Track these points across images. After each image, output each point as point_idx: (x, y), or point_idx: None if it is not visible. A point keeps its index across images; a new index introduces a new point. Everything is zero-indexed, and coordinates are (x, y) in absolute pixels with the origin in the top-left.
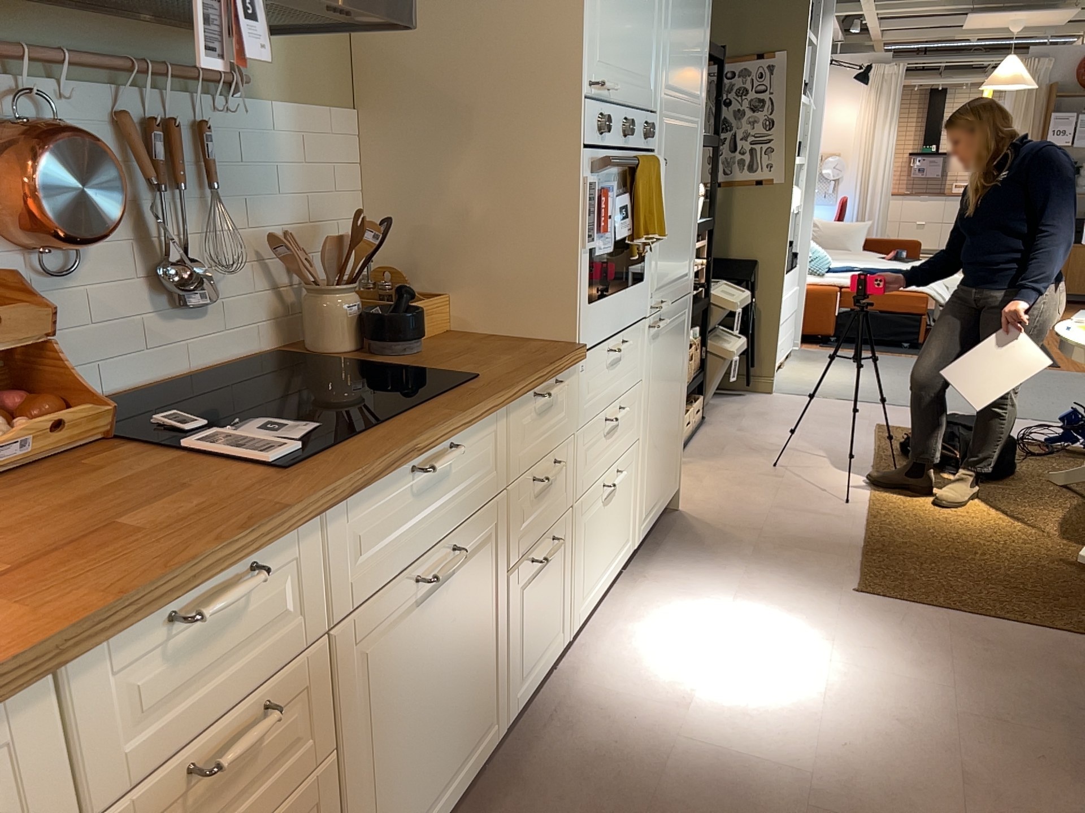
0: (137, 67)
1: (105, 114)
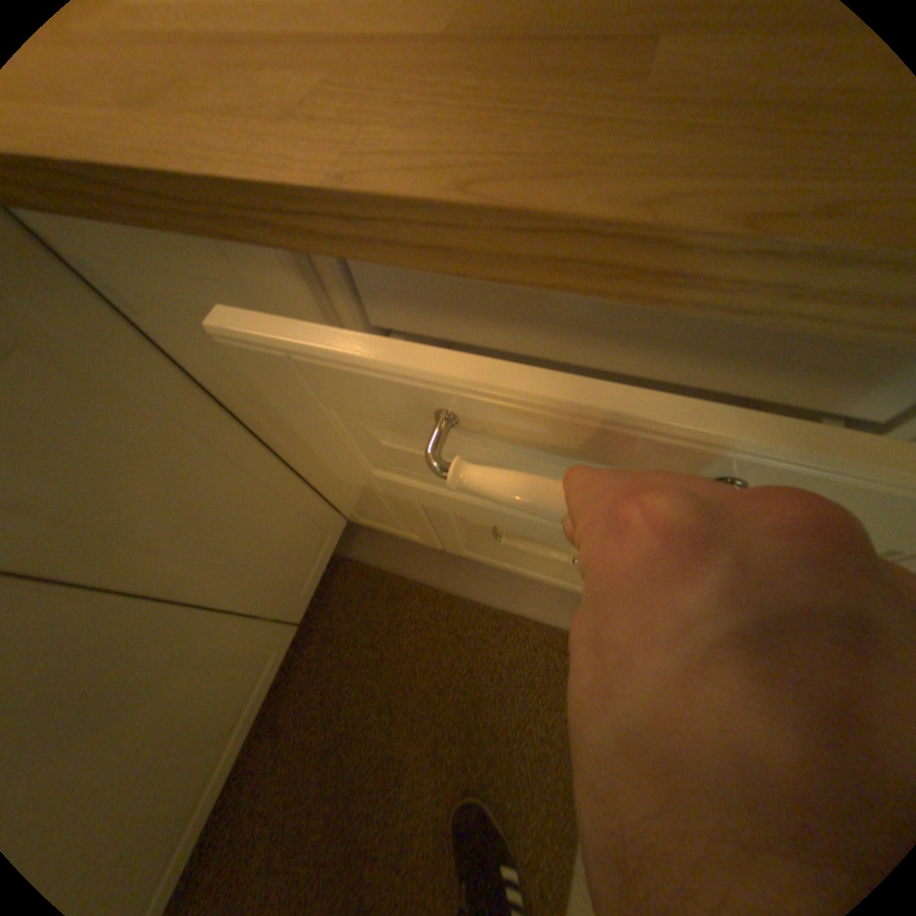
0: None
1: None
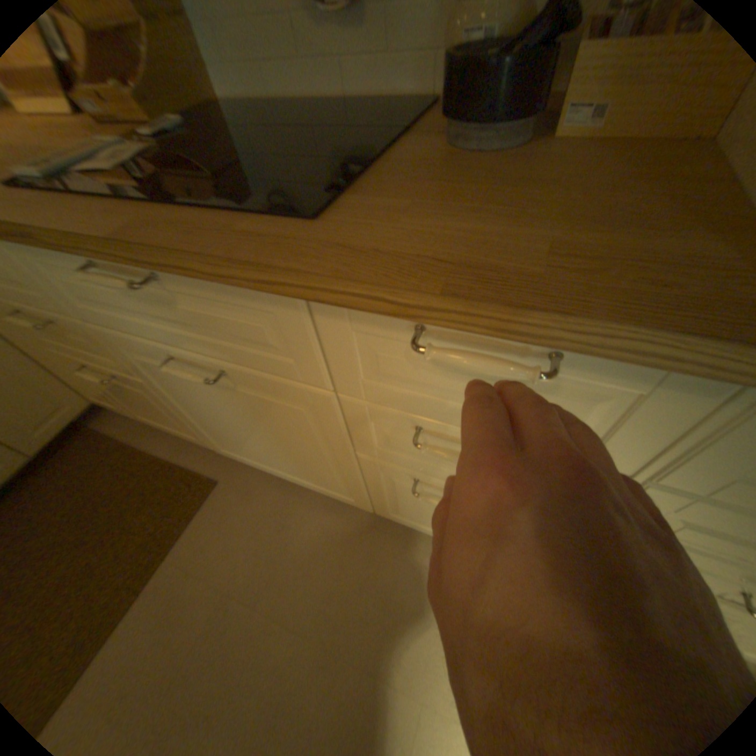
0: None
1: None
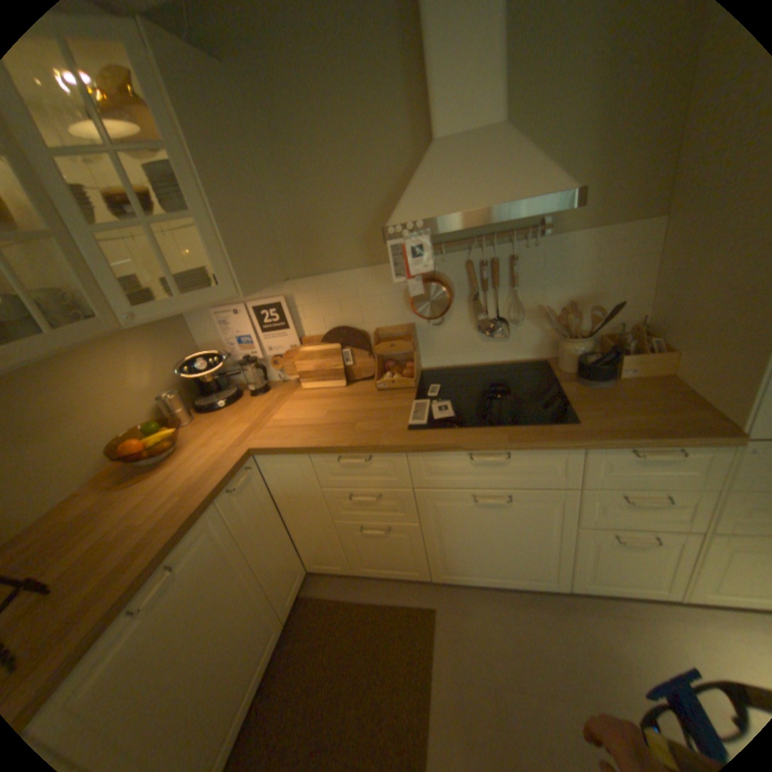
0: (475, 239)
1: (461, 261)
